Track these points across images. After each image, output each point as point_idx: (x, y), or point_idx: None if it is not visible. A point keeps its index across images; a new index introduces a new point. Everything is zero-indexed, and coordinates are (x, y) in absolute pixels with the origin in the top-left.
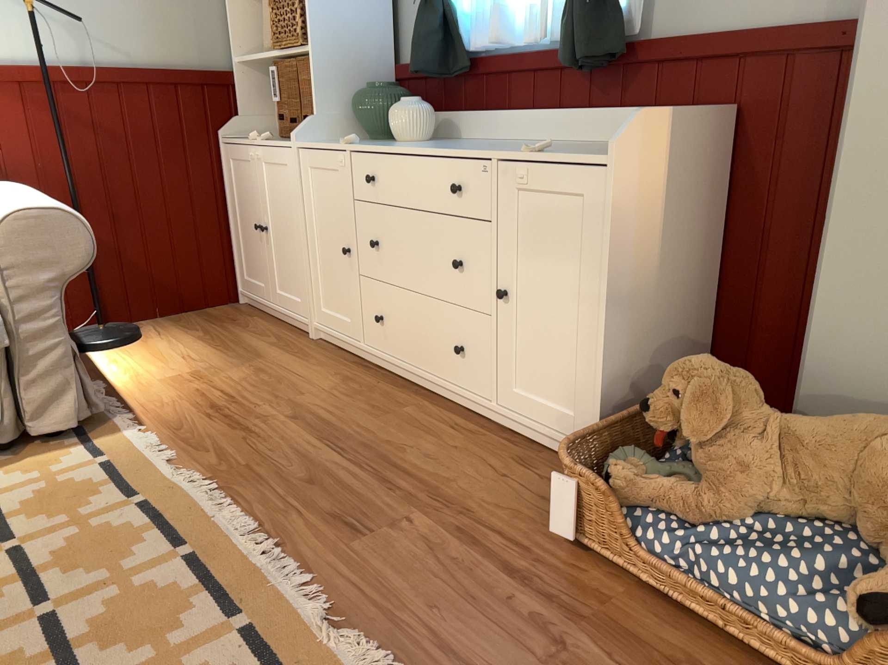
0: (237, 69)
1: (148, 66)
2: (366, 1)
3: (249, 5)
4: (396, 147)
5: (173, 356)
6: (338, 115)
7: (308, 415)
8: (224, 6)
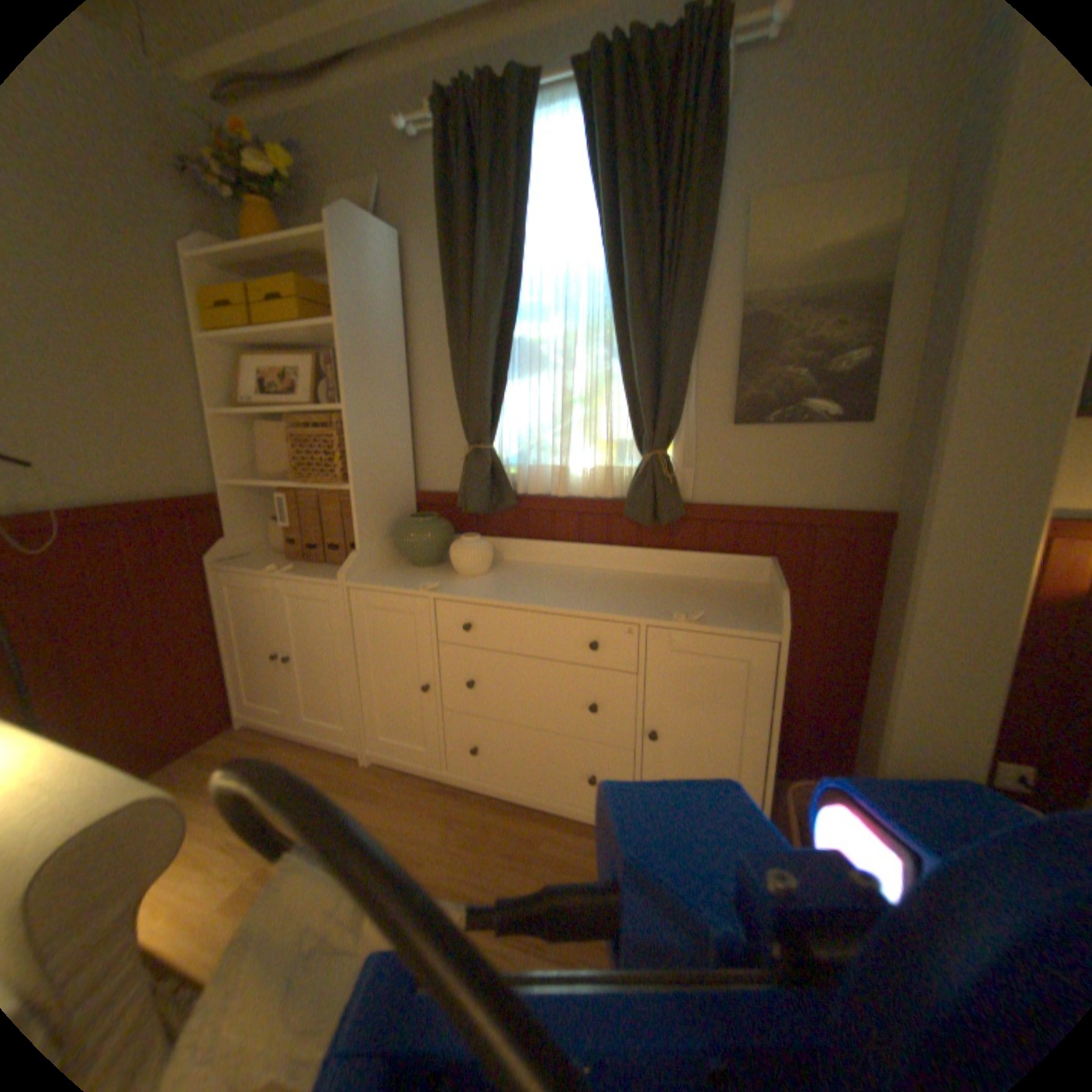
0: (223, 488)
1: (111, 497)
2: (394, 437)
3: (232, 424)
4: (492, 593)
5: (207, 854)
6: (378, 544)
7: (456, 899)
8: (202, 424)
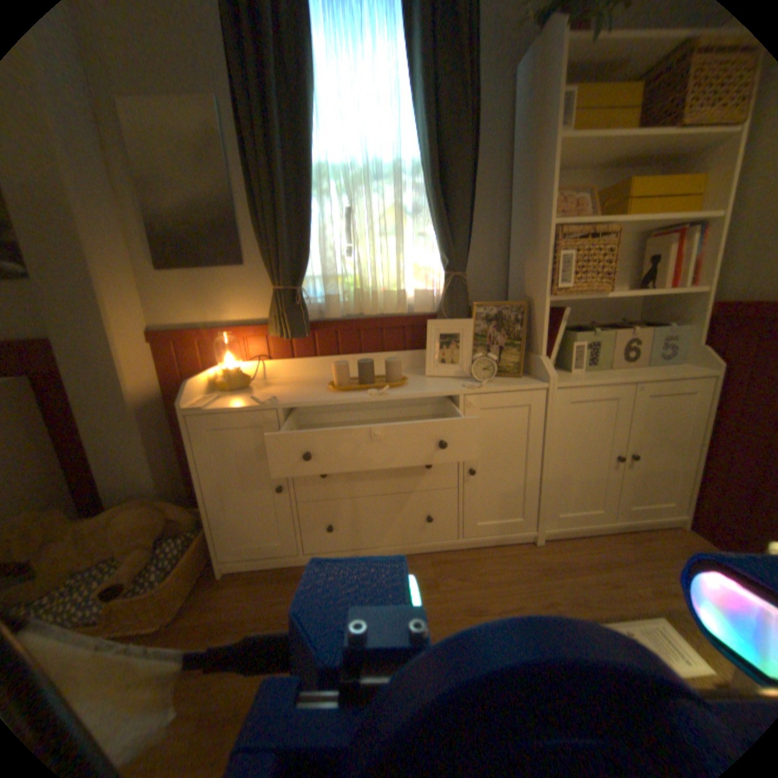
0: None
1: None
2: None
3: None
4: None
5: None
6: None
7: None
8: None
